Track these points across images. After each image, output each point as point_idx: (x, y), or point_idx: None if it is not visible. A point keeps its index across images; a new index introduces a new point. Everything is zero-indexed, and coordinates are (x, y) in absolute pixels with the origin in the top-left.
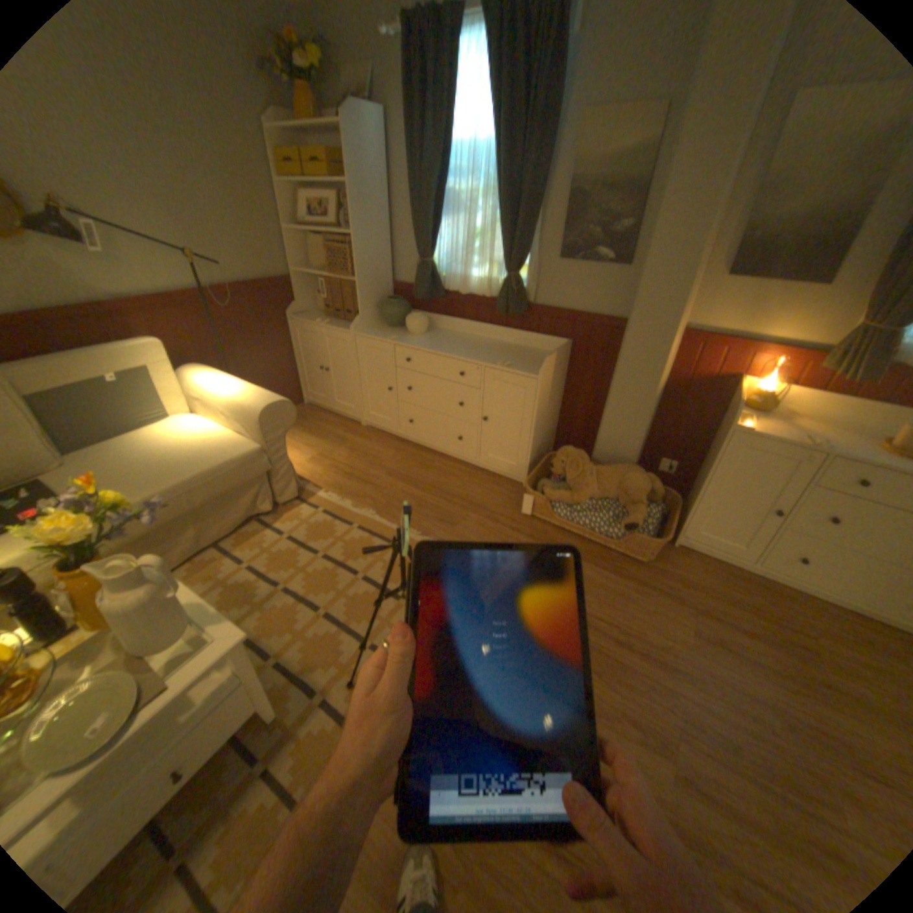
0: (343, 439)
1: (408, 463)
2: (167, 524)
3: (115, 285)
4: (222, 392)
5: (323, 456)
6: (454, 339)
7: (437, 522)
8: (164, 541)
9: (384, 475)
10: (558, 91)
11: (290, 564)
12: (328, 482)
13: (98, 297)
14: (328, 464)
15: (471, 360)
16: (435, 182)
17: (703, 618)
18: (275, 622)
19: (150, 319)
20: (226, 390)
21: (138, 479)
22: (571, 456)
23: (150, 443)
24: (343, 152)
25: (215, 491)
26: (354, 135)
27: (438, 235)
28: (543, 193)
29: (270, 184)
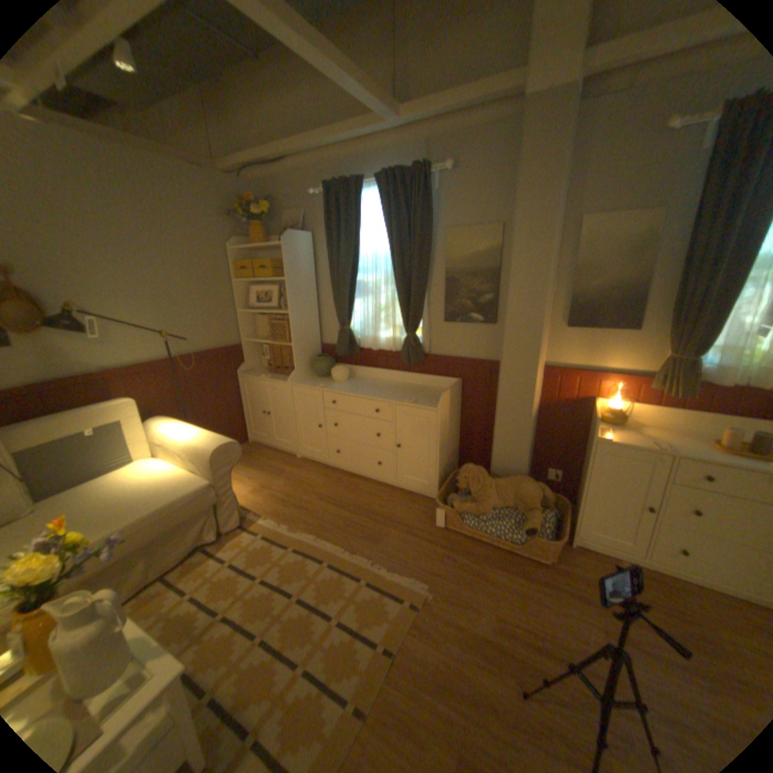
0: (280, 470)
1: (336, 487)
2: (119, 561)
3: (103, 360)
4: (180, 438)
5: (263, 486)
6: (369, 383)
7: (363, 540)
8: (114, 578)
9: (315, 499)
10: (429, 220)
11: (229, 593)
12: (267, 510)
13: (88, 370)
14: (267, 493)
15: (383, 399)
16: (349, 276)
17: (609, 617)
18: (211, 655)
19: (128, 383)
20: (183, 436)
21: (99, 520)
22: (472, 471)
23: (114, 486)
24: (283, 260)
25: (166, 526)
26: (291, 250)
27: (353, 310)
28: (426, 279)
29: (230, 283)
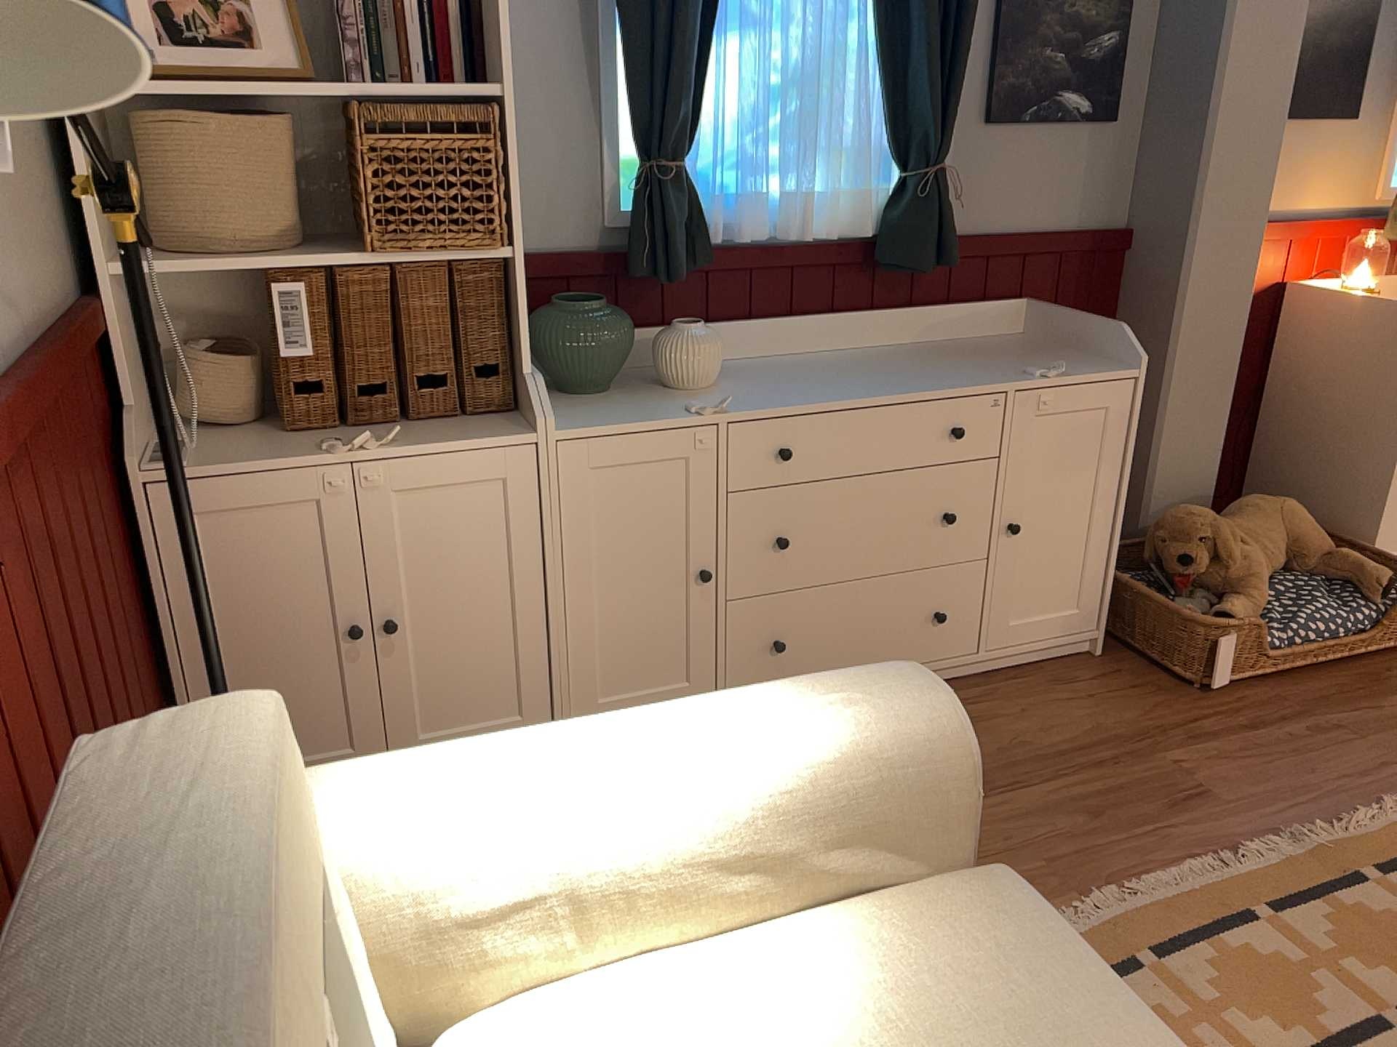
0: None
1: None
2: None
3: None
4: (675, 777)
5: None
6: (784, 367)
7: (1179, 810)
8: None
9: None
10: None
11: None
12: None
13: None
14: None
15: (970, 385)
16: None
17: None
18: None
19: None
20: (671, 758)
21: None
22: (1206, 517)
23: None
24: None
25: None
26: None
27: (706, 87)
28: None
29: None
